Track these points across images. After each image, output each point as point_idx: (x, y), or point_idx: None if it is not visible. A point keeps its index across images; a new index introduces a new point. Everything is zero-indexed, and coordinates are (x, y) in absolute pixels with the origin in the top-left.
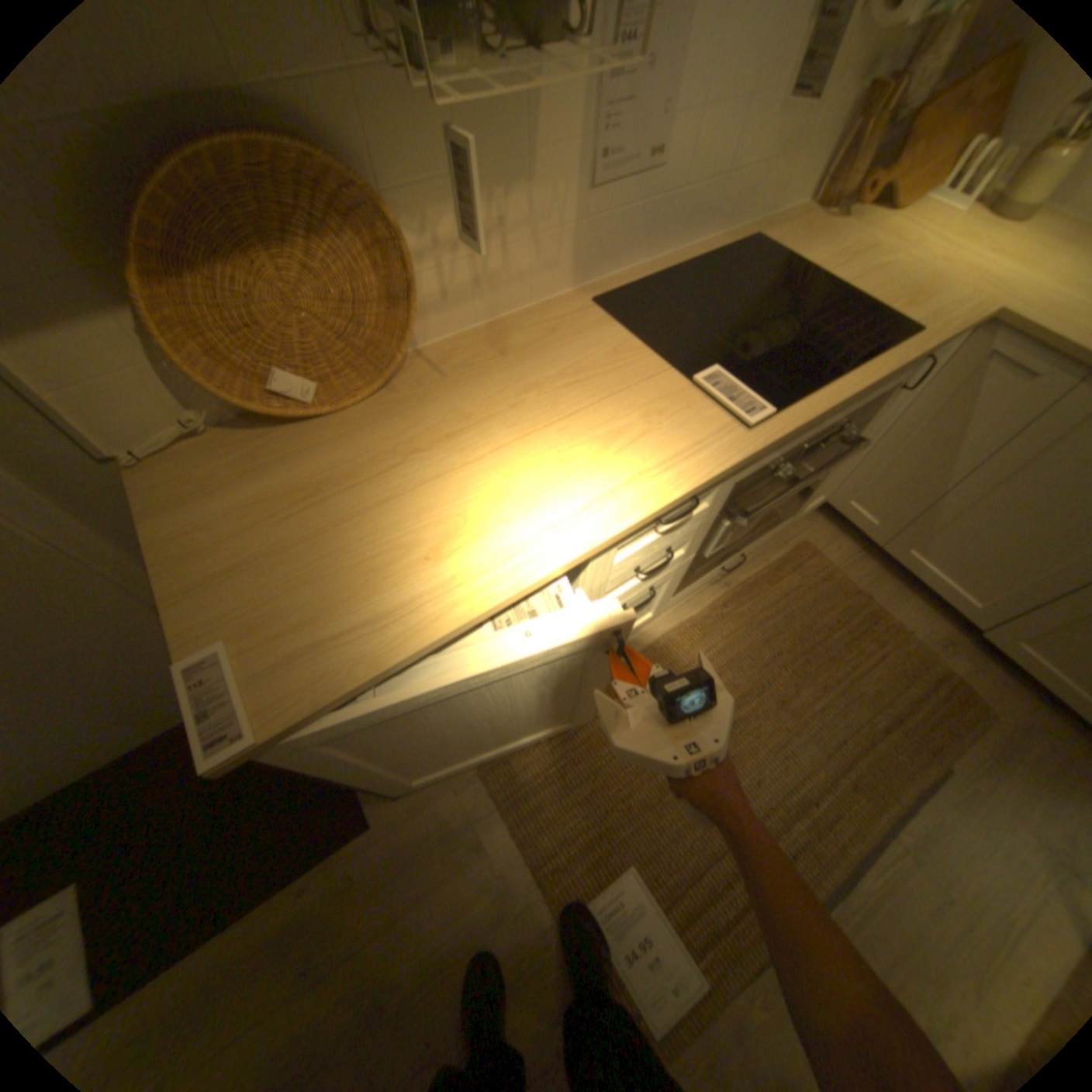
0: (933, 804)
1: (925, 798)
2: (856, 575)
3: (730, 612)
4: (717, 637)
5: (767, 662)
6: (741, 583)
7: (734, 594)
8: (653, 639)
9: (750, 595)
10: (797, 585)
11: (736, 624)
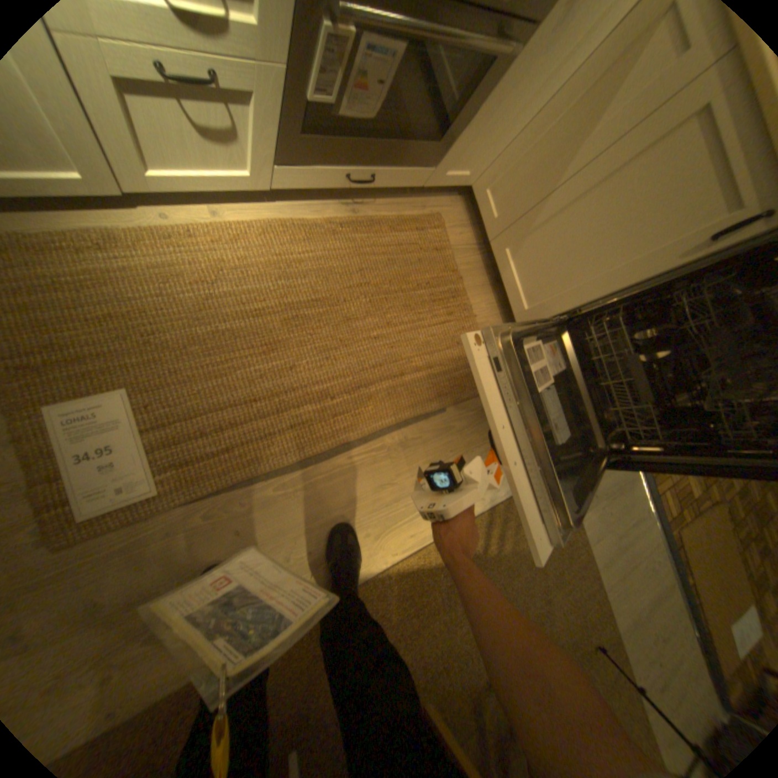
0: (420, 426)
1: (417, 420)
2: (462, 260)
3: (344, 233)
4: (320, 247)
5: (354, 286)
6: (368, 218)
7: (356, 222)
8: (256, 220)
9: (370, 230)
10: (413, 243)
11: (343, 245)
